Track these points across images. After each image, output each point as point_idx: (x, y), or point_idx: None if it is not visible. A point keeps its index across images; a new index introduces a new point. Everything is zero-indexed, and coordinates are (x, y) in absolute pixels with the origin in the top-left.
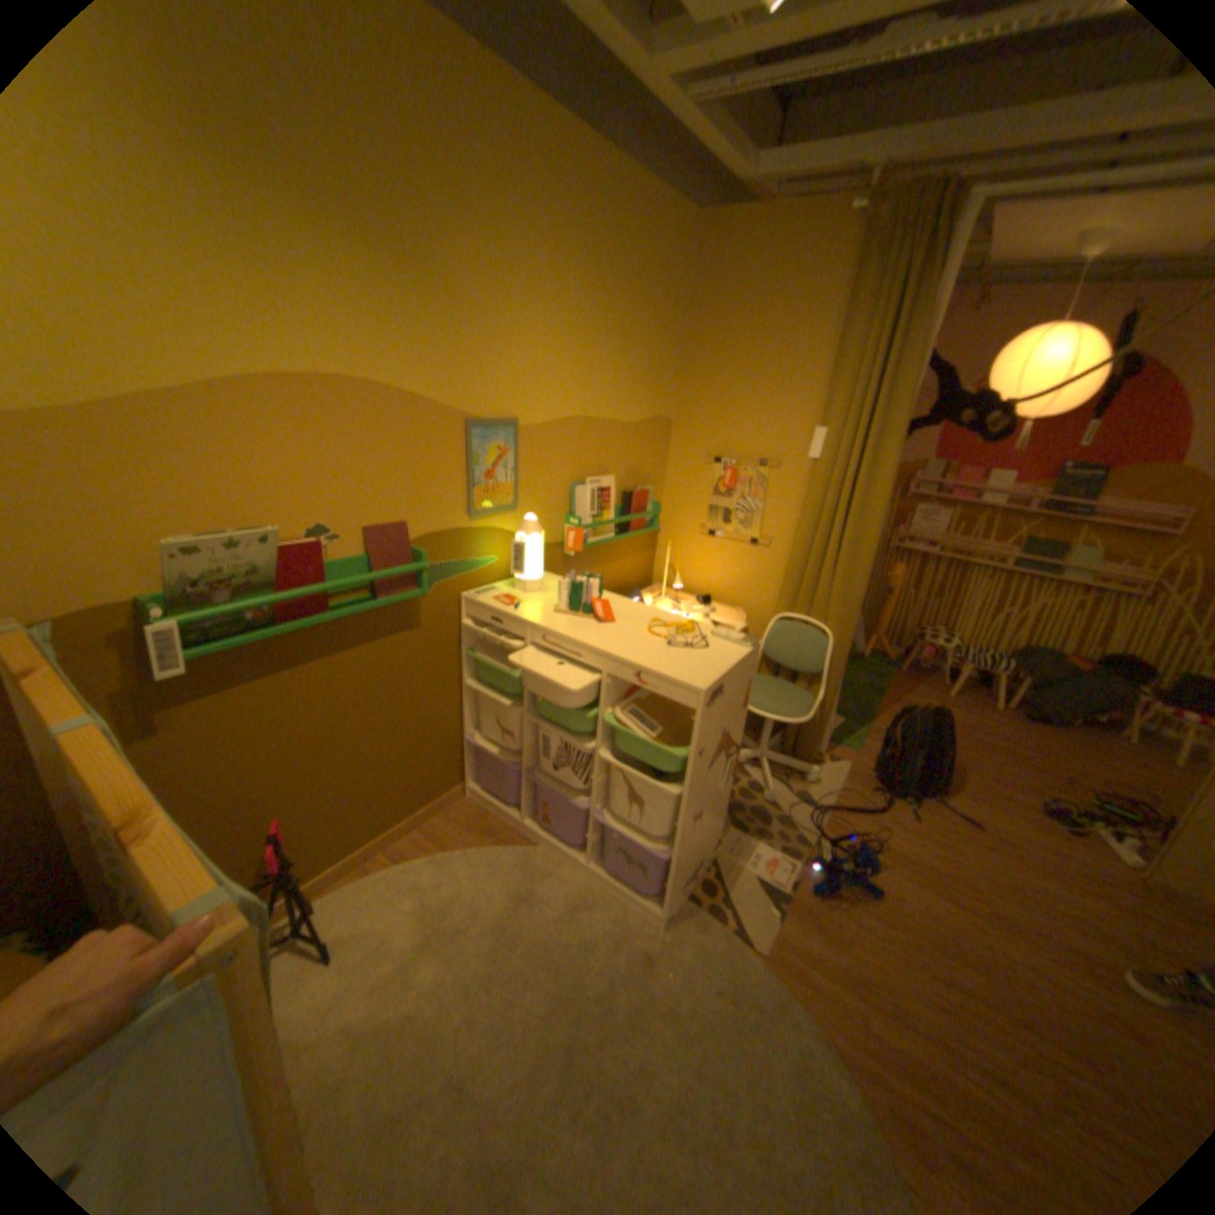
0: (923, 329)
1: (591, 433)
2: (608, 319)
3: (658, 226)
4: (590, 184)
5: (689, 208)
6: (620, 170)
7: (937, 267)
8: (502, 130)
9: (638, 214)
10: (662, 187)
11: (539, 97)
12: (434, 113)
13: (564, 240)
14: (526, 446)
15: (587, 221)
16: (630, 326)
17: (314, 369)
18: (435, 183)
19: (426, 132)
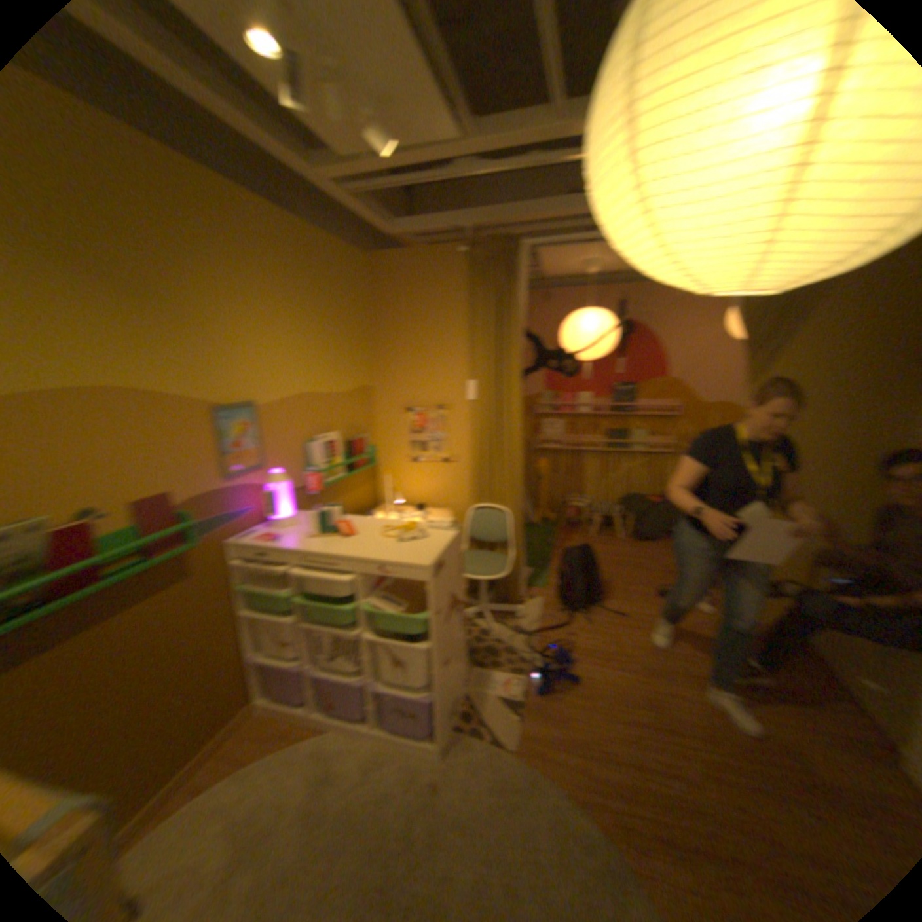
0: (518, 317)
1: (319, 403)
2: (318, 325)
3: (342, 265)
4: (290, 241)
5: (362, 252)
6: (310, 232)
7: (517, 283)
8: (219, 211)
9: (327, 258)
10: (340, 241)
11: (244, 190)
12: (165, 201)
13: (276, 277)
14: (270, 419)
15: (292, 264)
16: (335, 328)
17: (80, 383)
18: (171, 246)
19: (160, 214)
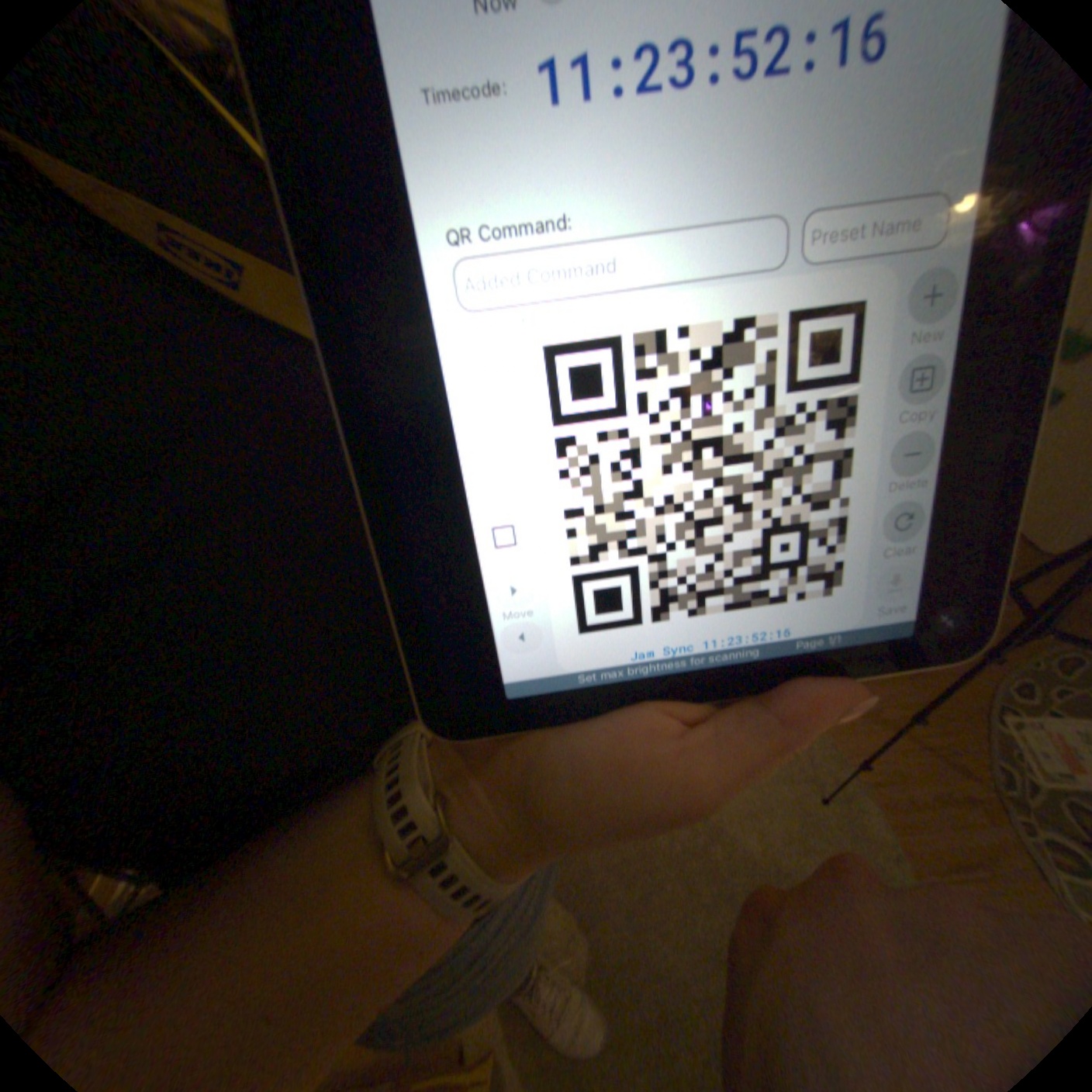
0: None
1: None
2: None
3: None
4: None
5: None
6: None
7: None
8: None
9: None
10: None
11: None
12: None
13: None
14: None
15: None
16: None
17: None
18: None
19: None
